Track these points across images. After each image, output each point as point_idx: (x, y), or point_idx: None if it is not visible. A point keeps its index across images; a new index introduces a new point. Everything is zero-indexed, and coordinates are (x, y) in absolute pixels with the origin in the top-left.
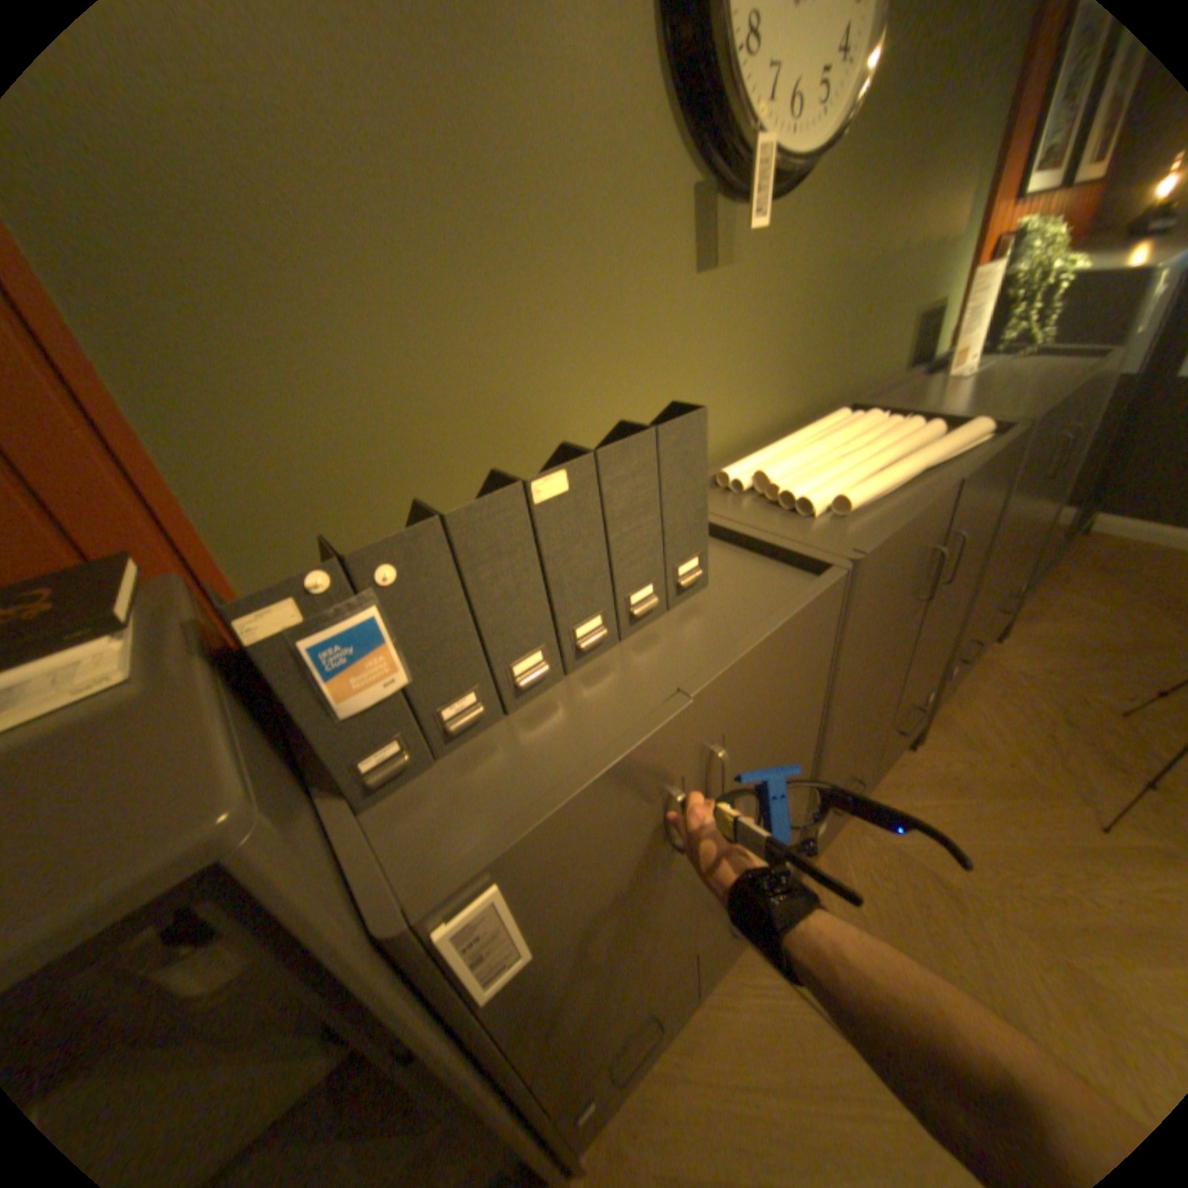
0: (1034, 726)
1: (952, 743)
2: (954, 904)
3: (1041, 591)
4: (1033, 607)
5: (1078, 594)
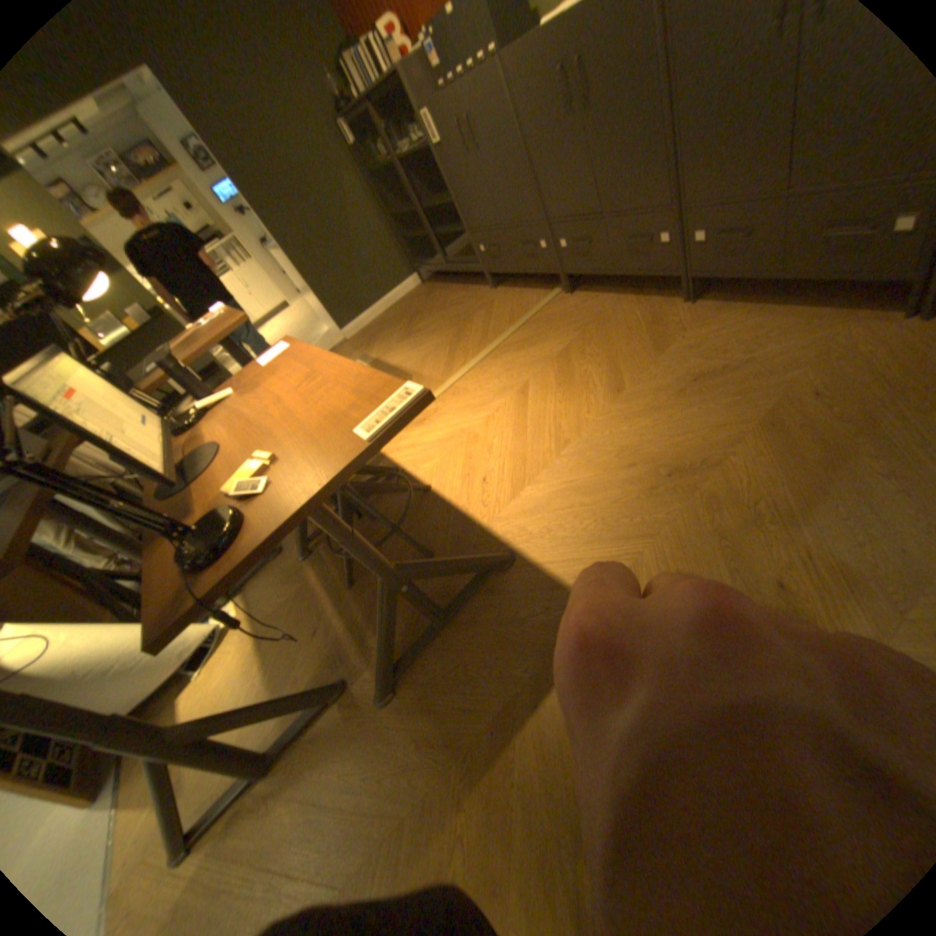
0: (741, 344)
1: (702, 314)
2: (578, 328)
3: None
4: None
5: None
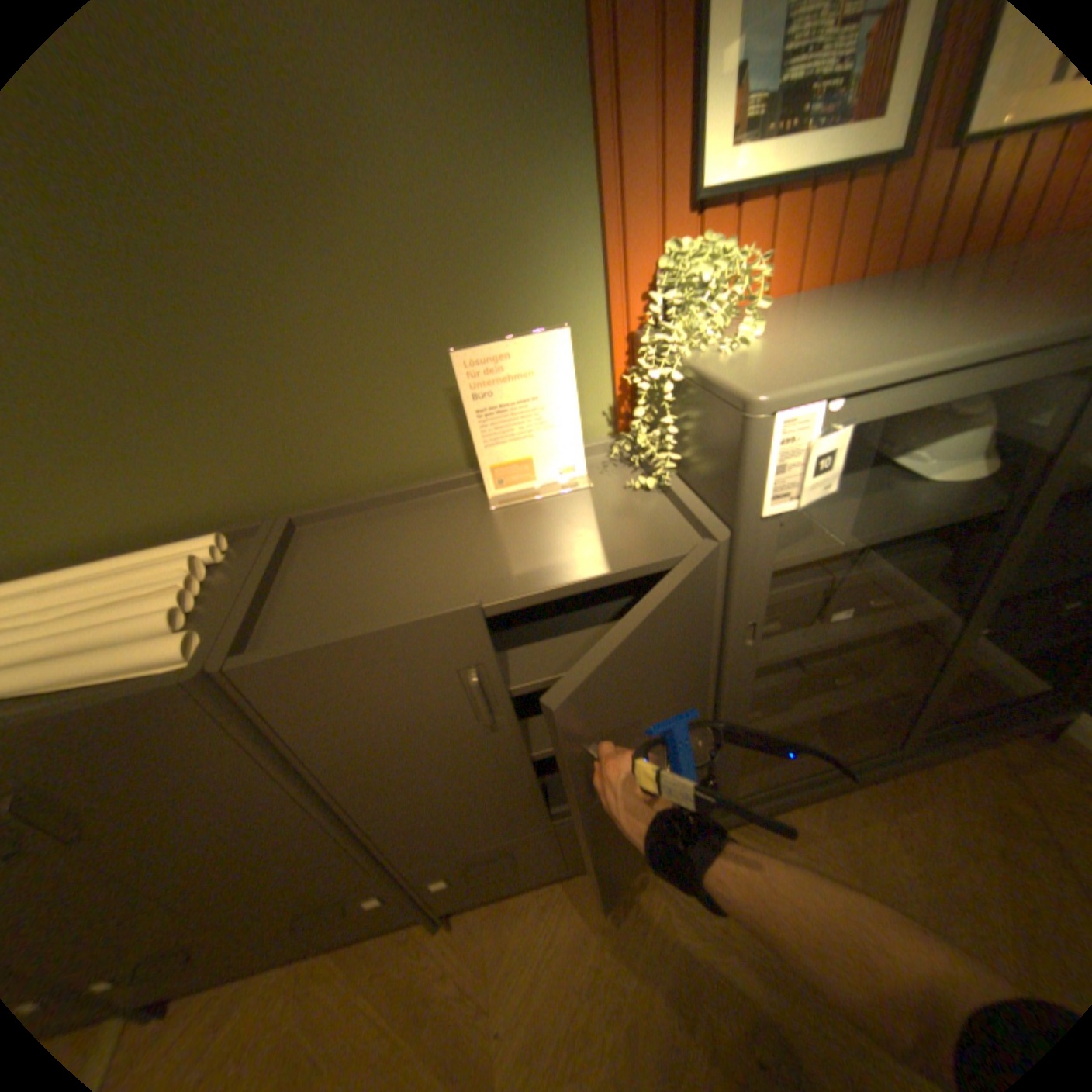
0: (586, 1001)
1: (477, 952)
2: None
3: (853, 803)
4: (809, 822)
5: (906, 837)
